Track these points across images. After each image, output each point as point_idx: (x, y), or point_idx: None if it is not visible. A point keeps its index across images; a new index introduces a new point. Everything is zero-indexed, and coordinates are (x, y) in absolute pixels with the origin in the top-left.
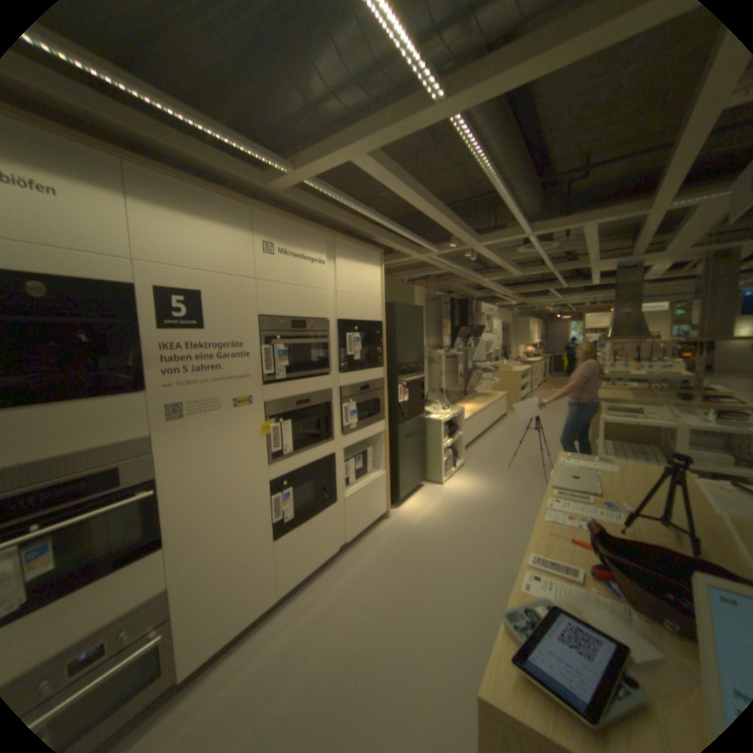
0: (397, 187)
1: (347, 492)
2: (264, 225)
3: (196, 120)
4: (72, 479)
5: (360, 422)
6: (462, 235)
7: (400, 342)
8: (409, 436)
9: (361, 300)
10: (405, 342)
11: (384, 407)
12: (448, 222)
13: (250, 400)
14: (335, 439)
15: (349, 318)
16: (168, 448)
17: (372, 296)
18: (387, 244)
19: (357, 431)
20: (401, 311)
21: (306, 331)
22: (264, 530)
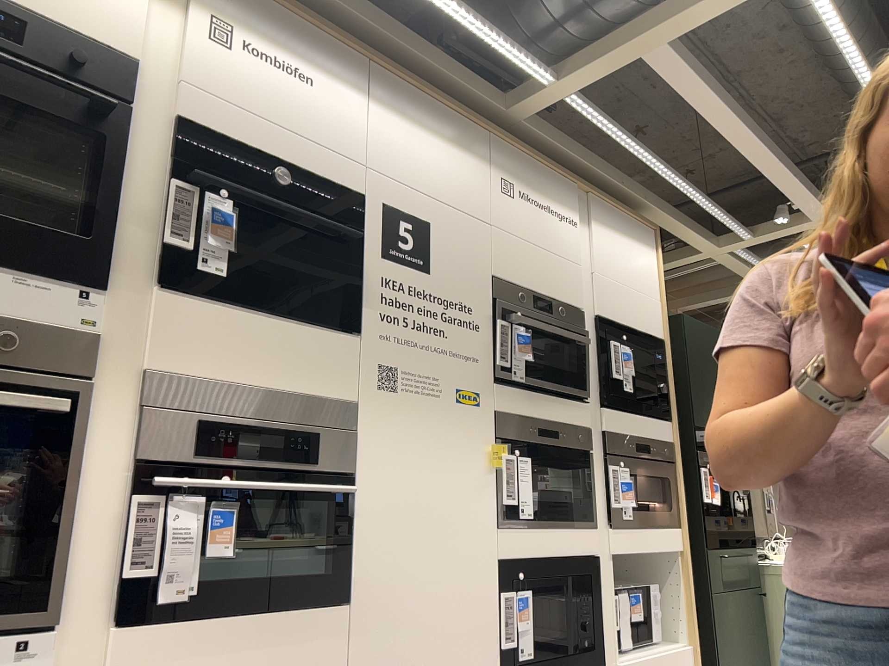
0: (702, 98)
1: (623, 659)
2: (504, 157)
3: (462, 16)
4: (273, 428)
5: (640, 511)
6: (799, 193)
7: (697, 385)
8: (732, 586)
9: (630, 294)
10: (706, 388)
11: (680, 501)
12: (775, 164)
13: (479, 400)
14: (599, 529)
15: (614, 317)
16: (376, 433)
17: (645, 292)
18: (661, 221)
19: (636, 529)
20: (694, 331)
21: (554, 319)
22: (490, 658)
